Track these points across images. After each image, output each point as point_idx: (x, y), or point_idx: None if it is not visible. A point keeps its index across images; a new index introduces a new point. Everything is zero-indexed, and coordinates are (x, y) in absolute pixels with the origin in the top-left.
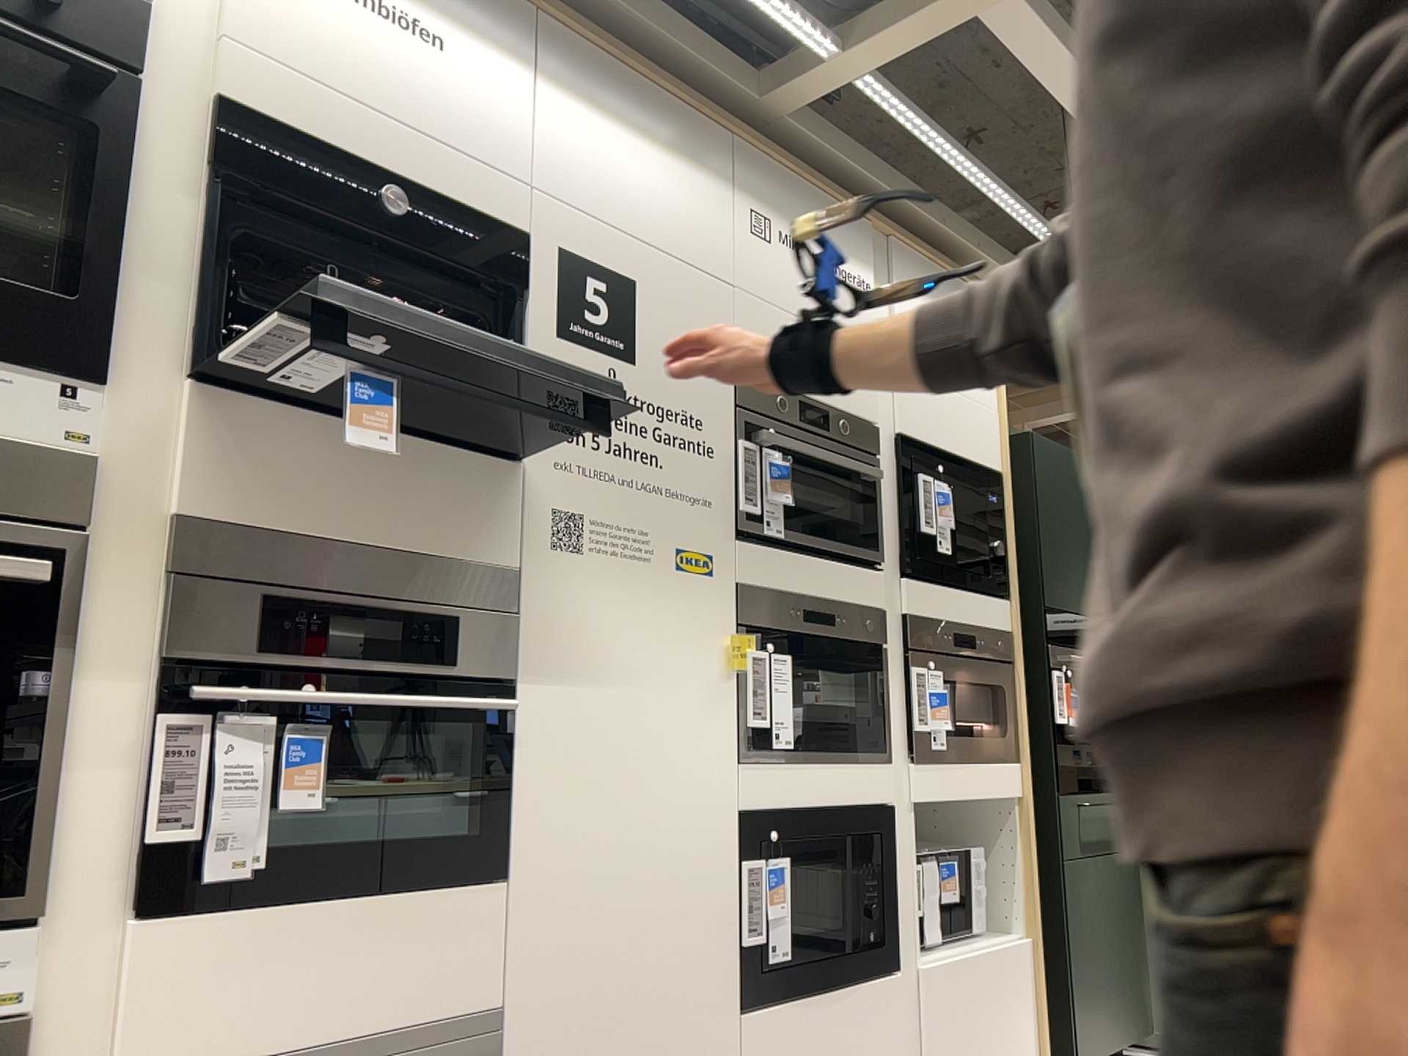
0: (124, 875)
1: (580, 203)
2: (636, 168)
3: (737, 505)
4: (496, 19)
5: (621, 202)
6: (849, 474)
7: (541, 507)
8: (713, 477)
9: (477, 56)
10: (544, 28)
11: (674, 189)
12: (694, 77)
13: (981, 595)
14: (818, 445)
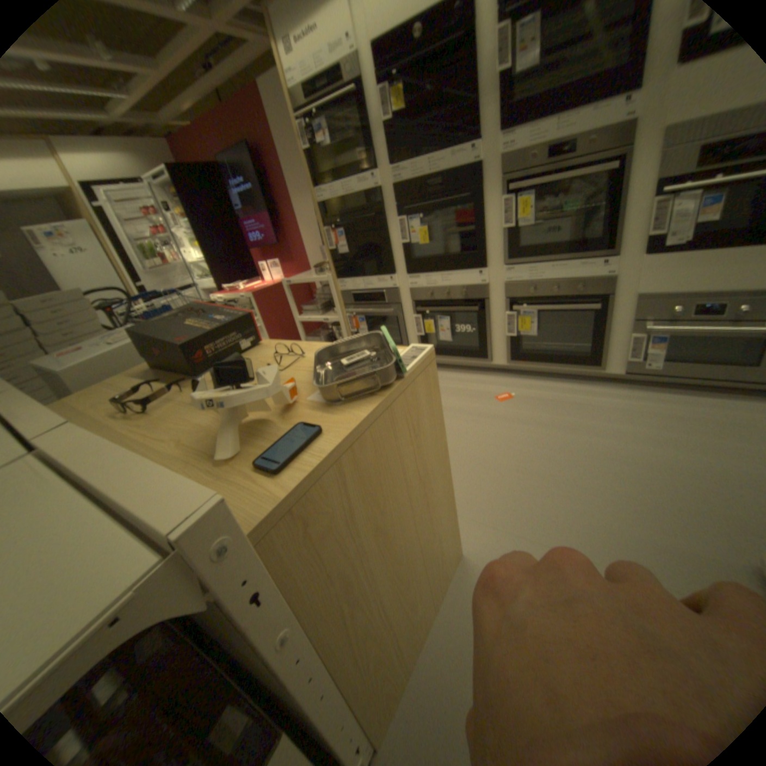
0: (645, 242)
1: None
2: None
3: None
4: None
5: None
6: None
7: None
8: None
9: None
10: None
11: None
12: None
13: None
14: None
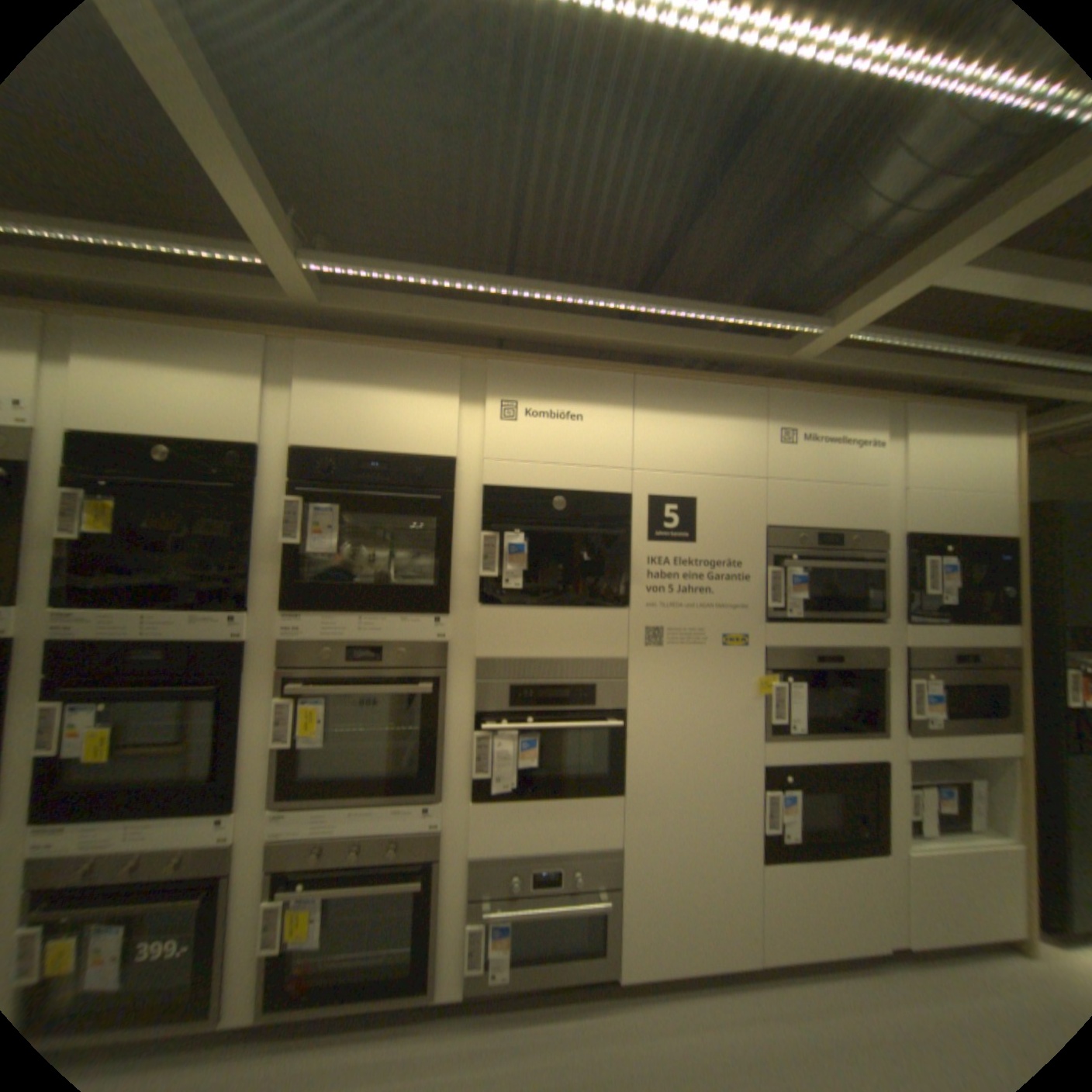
0: (468, 787)
1: (660, 467)
2: (697, 434)
3: (767, 604)
4: (609, 390)
5: (687, 457)
6: (863, 566)
7: (639, 627)
8: (749, 591)
9: (599, 413)
10: (637, 381)
11: (722, 436)
12: (742, 359)
13: (991, 625)
14: (833, 556)
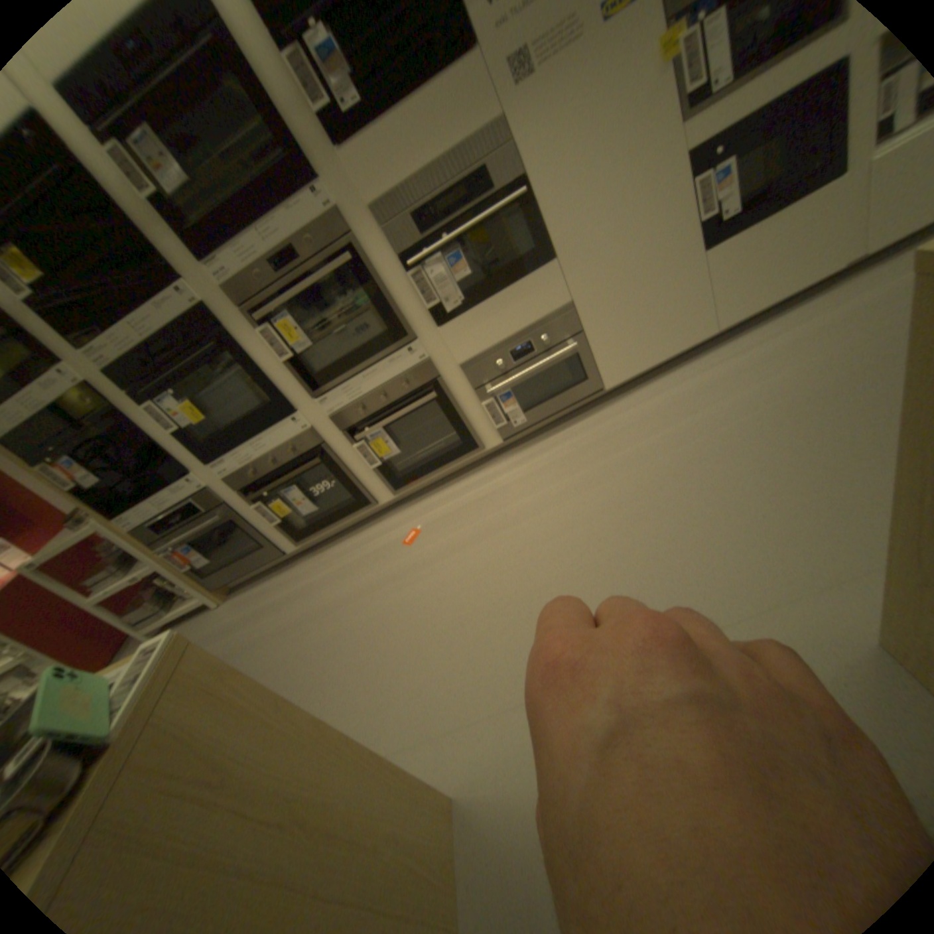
0: (430, 317)
1: None
2: None
3: None
4: None
5: None
6: None
7: (501, 63)
8: None
9: None
10: None
11: None
12: None
13: None
14: None
